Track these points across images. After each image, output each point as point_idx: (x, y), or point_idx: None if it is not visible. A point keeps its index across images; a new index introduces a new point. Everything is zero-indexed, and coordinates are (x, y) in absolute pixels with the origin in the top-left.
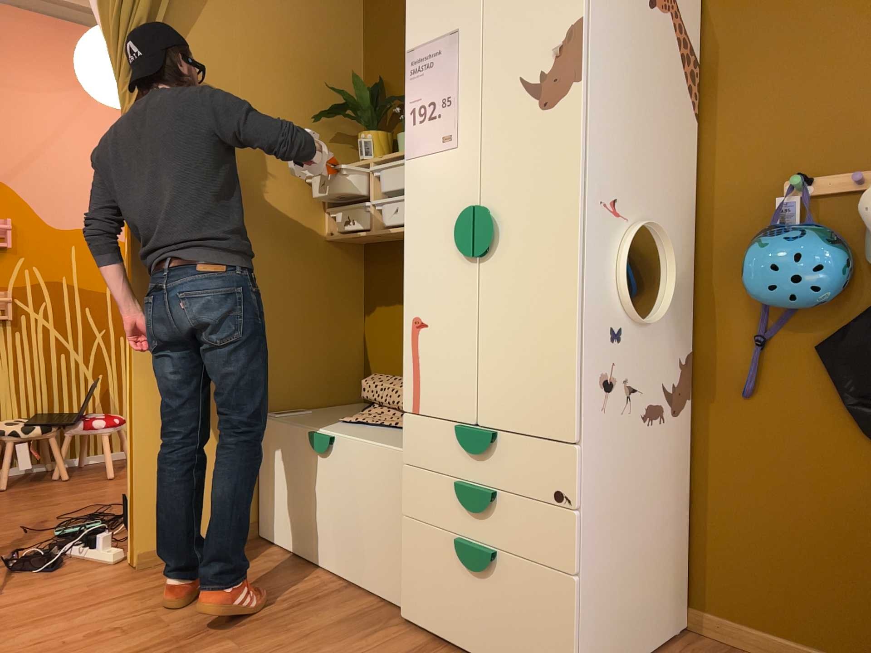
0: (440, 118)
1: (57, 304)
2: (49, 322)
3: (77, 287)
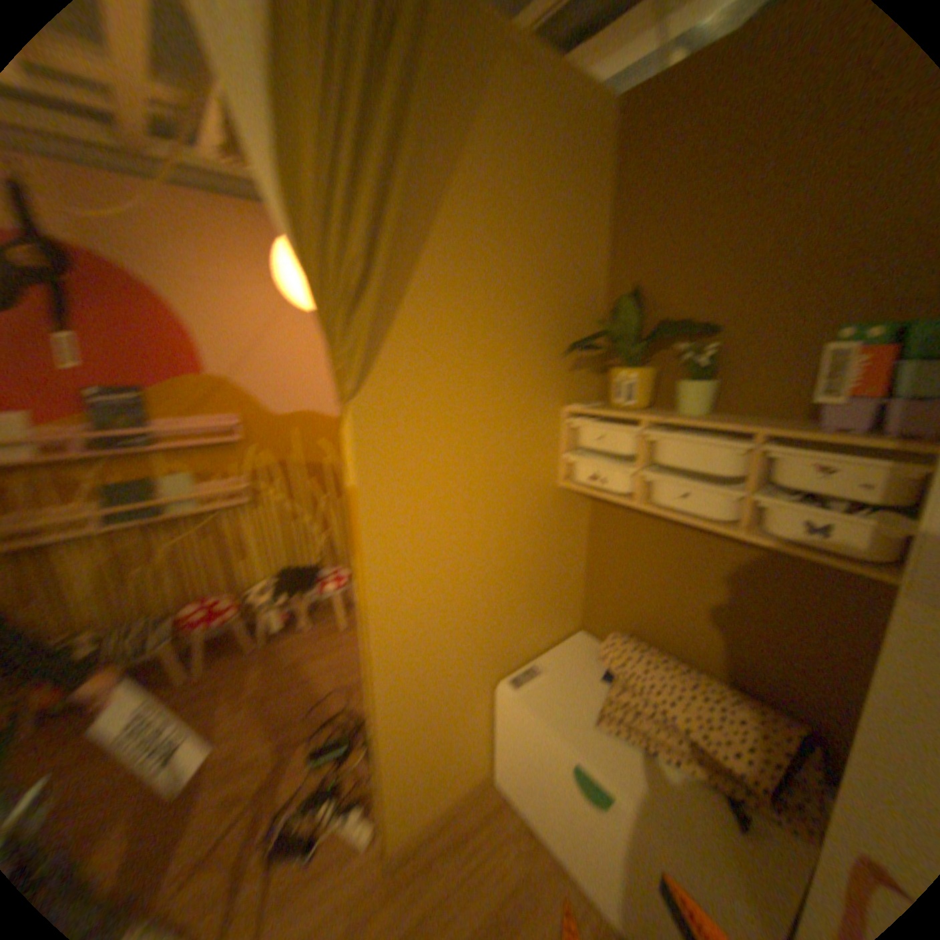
0: None
1: (282, 482)
2: (278, 497)
3: (297, 464)
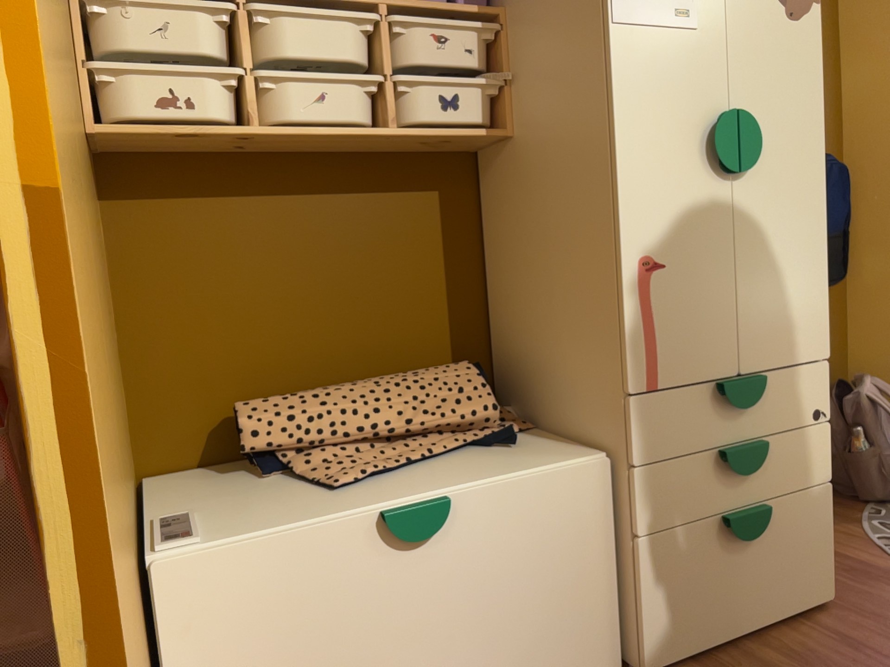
0: None
1: None
2: None
3: None
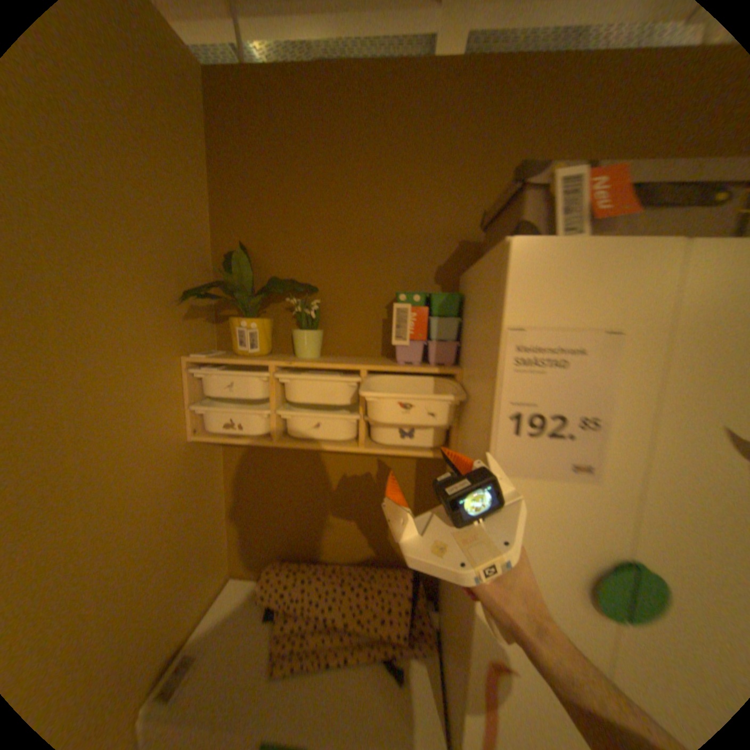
0: (575, 439)
1: None
2: None
3: None
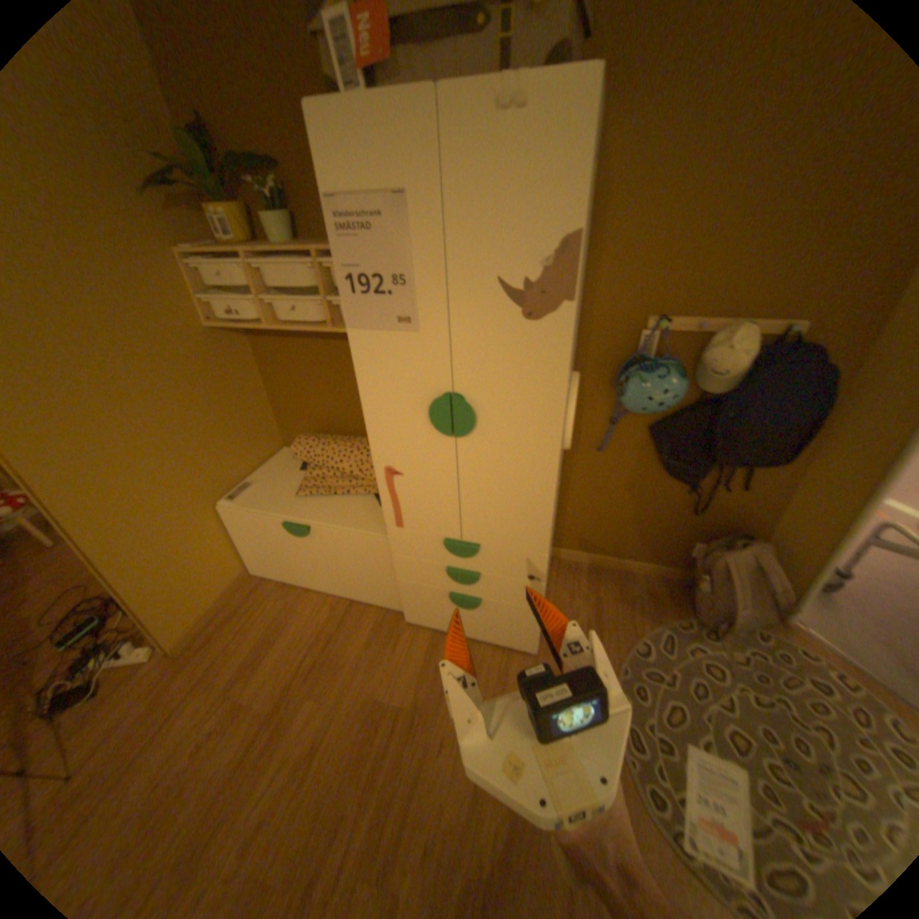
0: (392, 296)
1: None
2: None
3: None
